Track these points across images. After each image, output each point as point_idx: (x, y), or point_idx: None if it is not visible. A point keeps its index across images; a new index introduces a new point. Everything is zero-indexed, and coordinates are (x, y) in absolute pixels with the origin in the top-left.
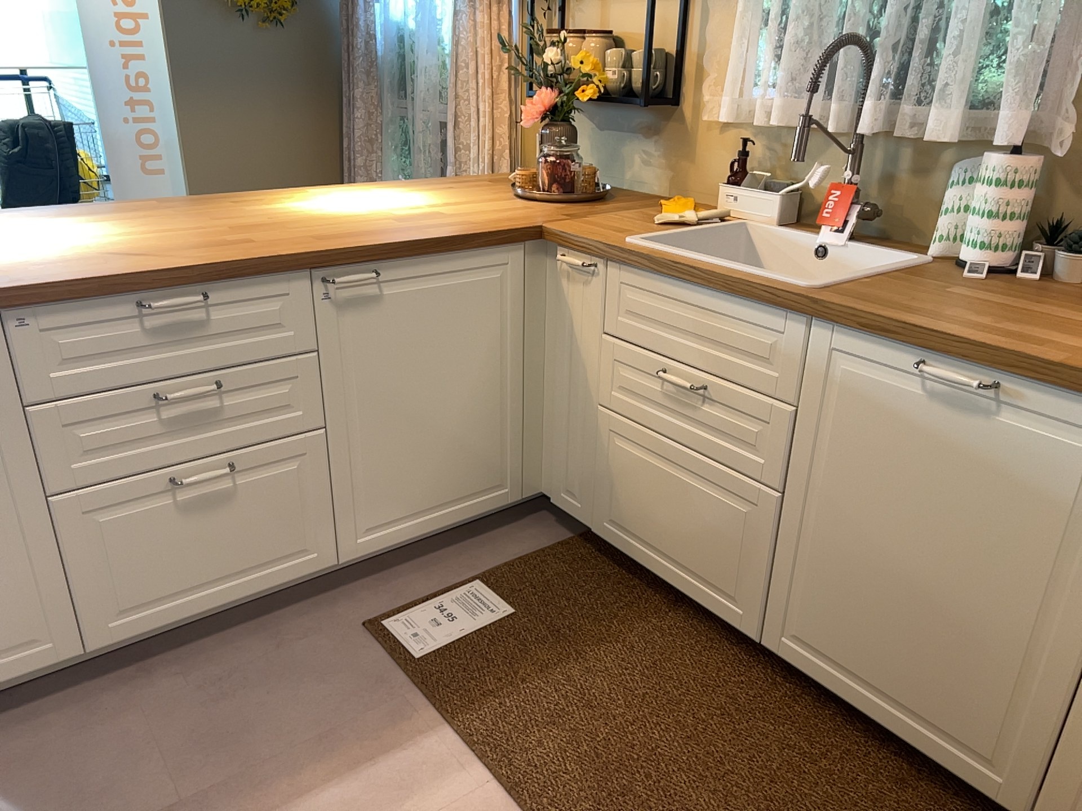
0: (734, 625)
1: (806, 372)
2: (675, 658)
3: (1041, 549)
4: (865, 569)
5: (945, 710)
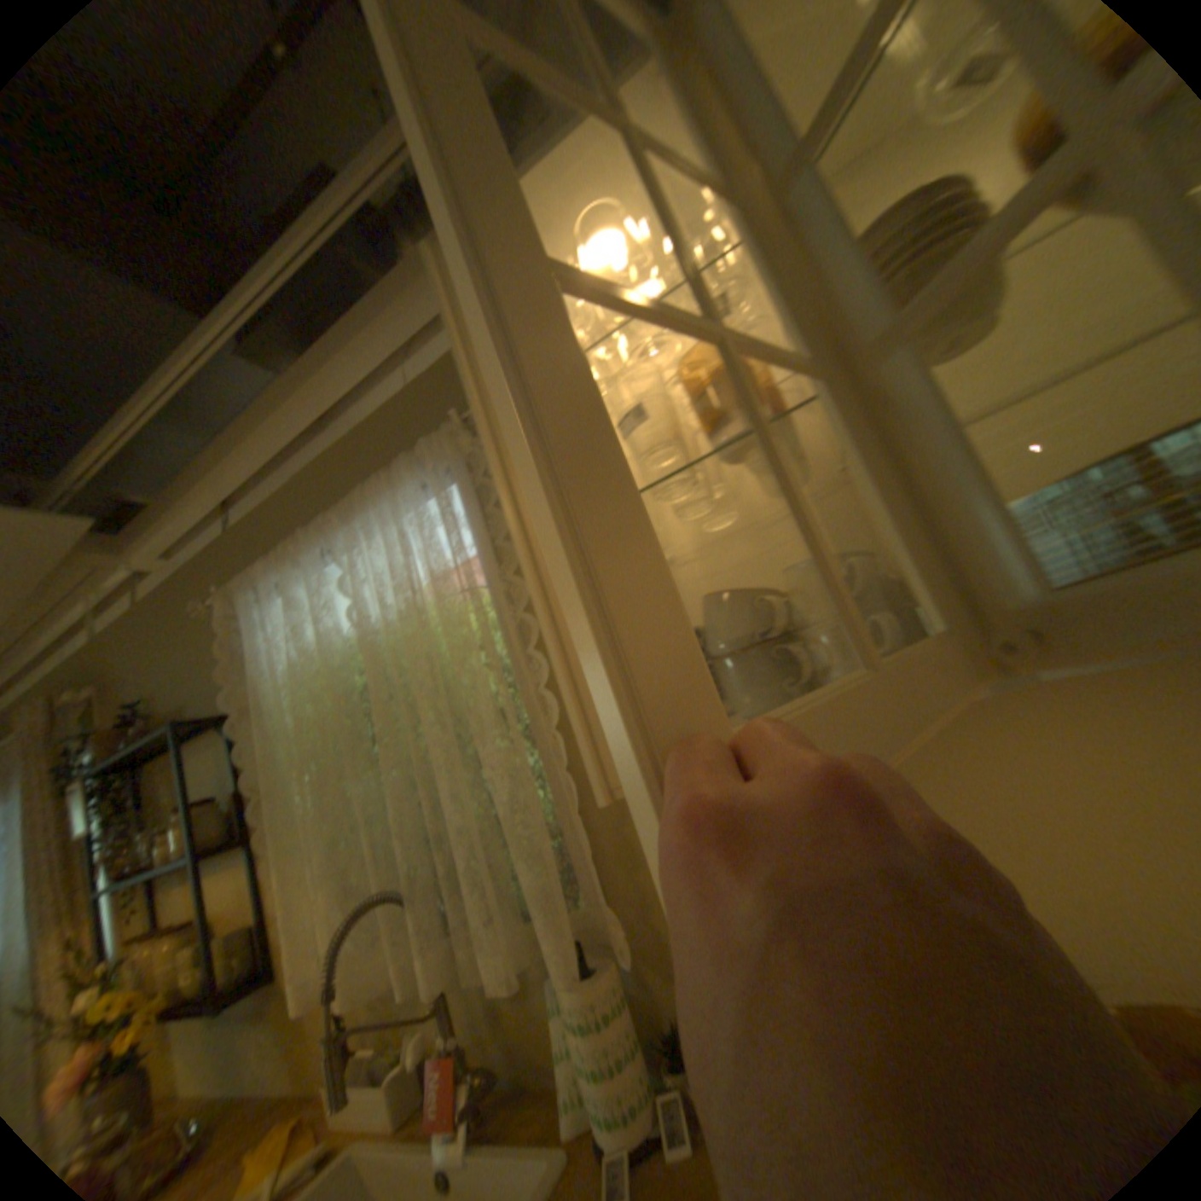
0: None
1: None
2: None
3: None
4: None
5: None
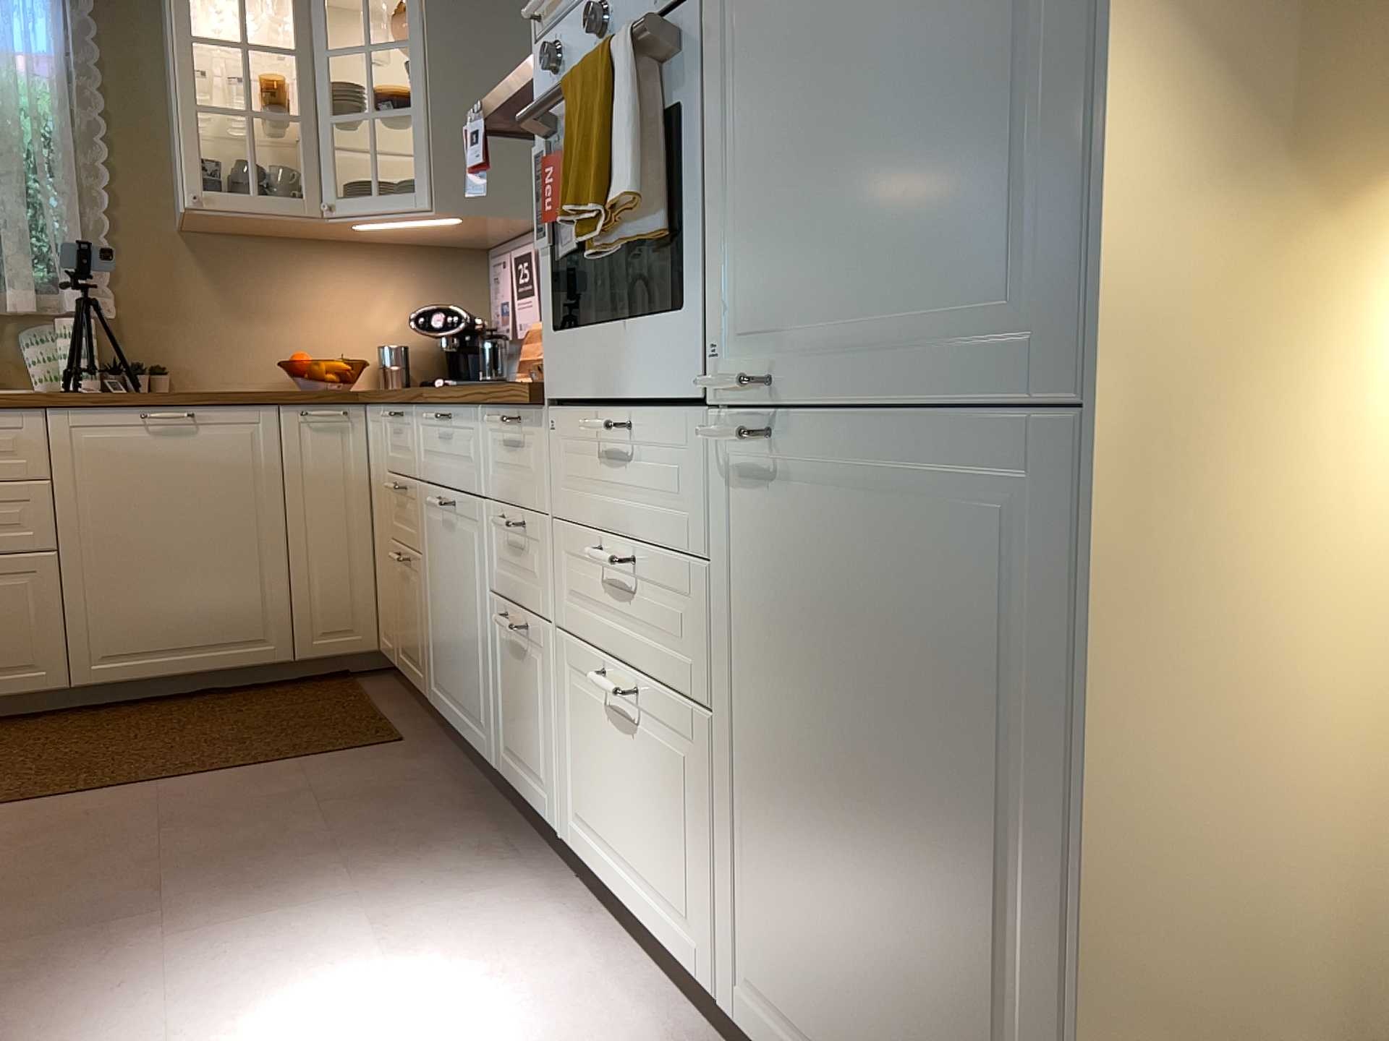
0: (40, 692)
1: (51, 451)
2: (7, 740)
3: (245, 495)
4: (145, 568)
5: (228, 627)
